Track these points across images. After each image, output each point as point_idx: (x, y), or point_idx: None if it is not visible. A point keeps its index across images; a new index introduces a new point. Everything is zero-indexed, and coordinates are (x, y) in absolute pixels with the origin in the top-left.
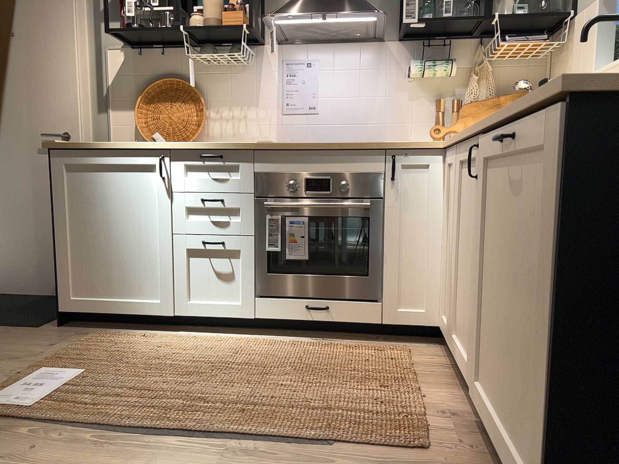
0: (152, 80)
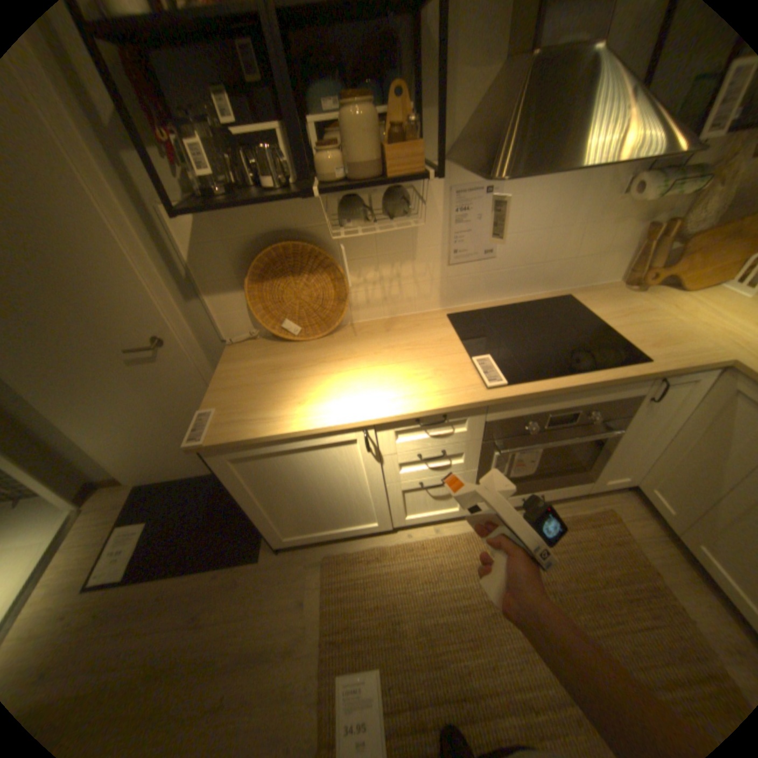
0: (254, 242)
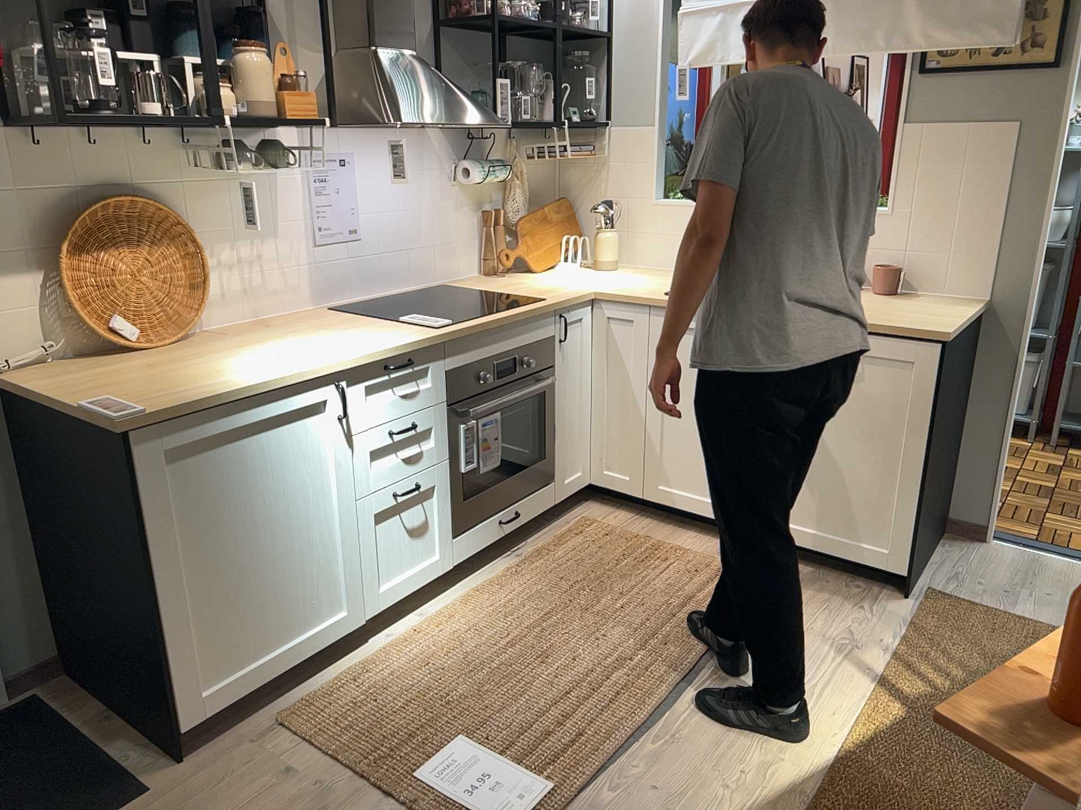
0: (71, 201)
